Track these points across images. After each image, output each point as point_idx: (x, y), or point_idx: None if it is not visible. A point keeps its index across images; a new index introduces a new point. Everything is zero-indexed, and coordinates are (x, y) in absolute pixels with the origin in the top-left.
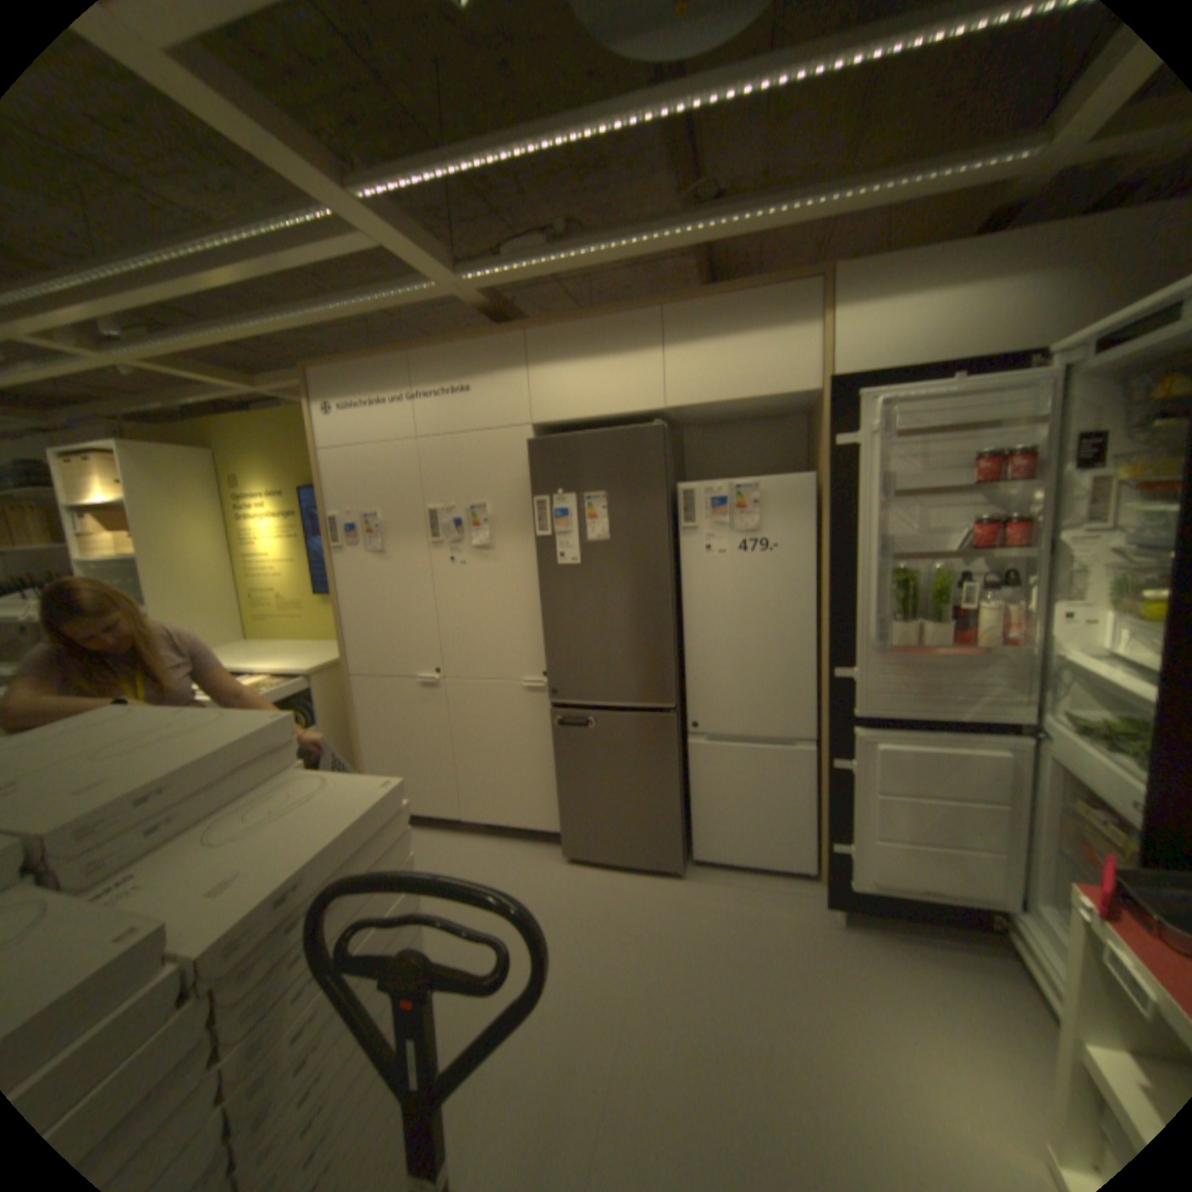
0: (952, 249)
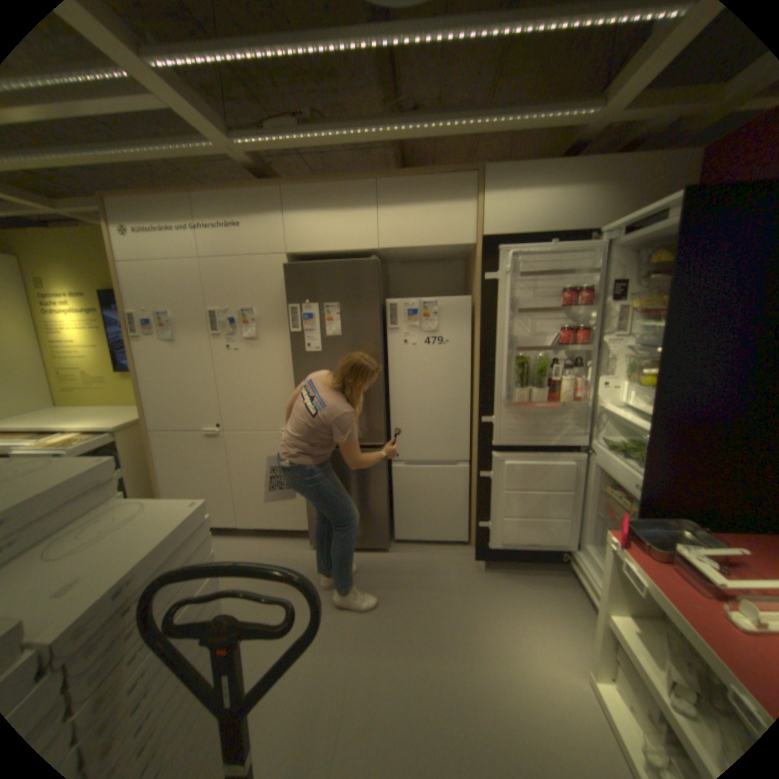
0: (551, 163)
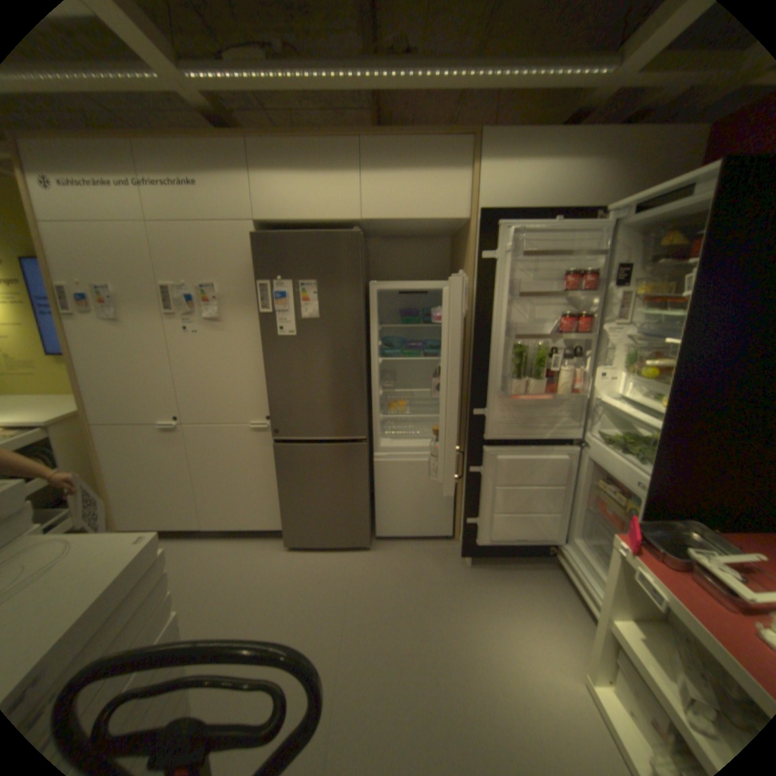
0: (554, 131)
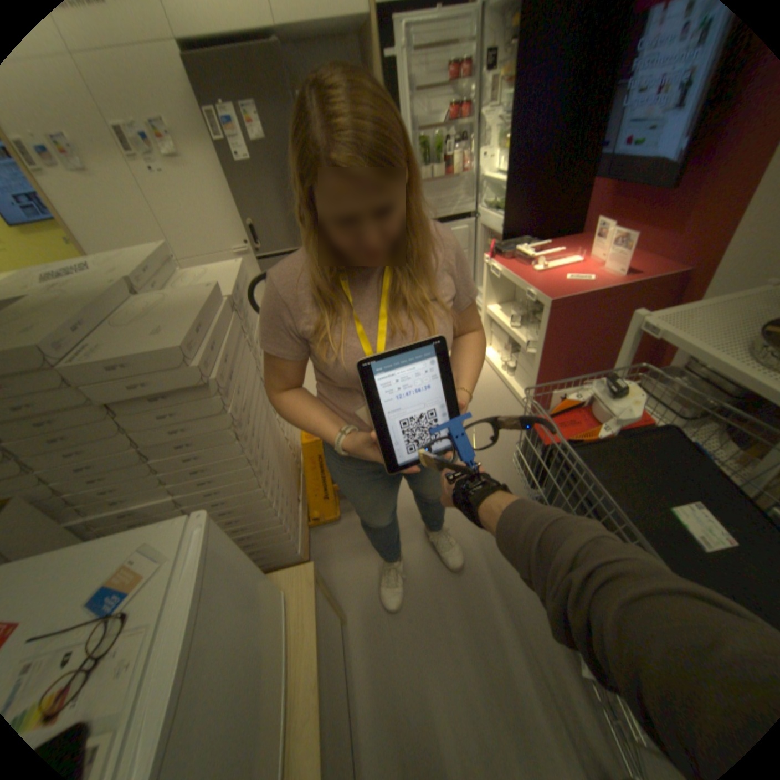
0: None
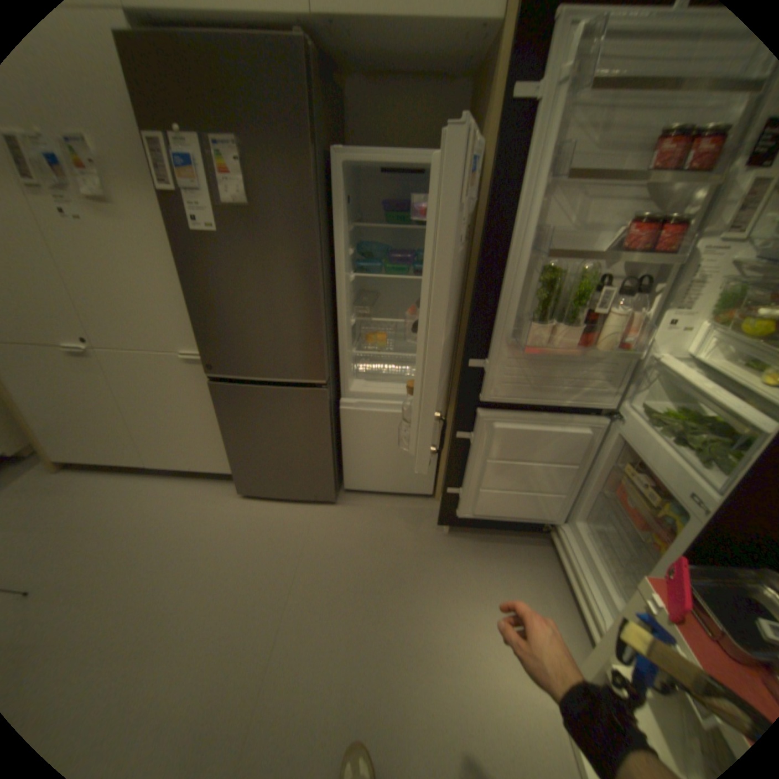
0: None
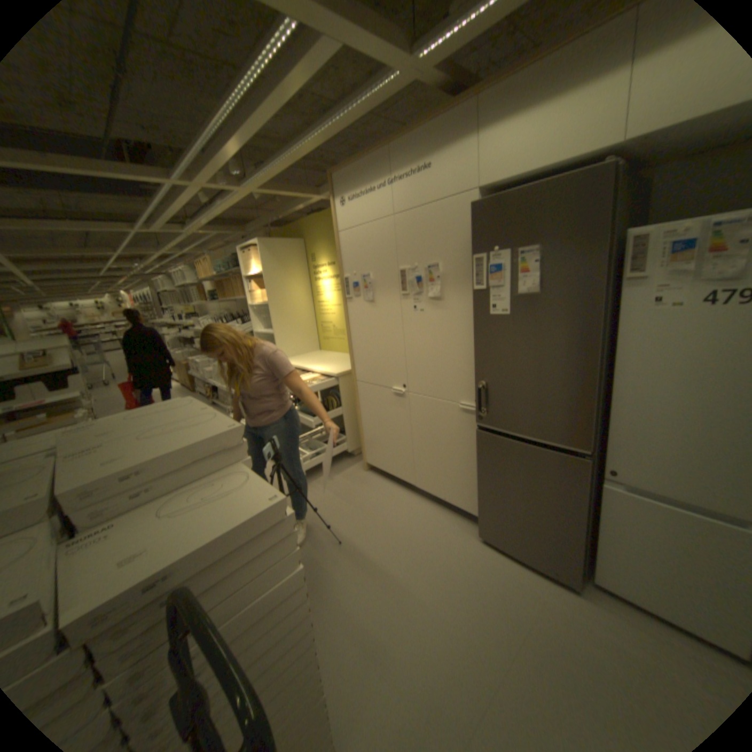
0: None
